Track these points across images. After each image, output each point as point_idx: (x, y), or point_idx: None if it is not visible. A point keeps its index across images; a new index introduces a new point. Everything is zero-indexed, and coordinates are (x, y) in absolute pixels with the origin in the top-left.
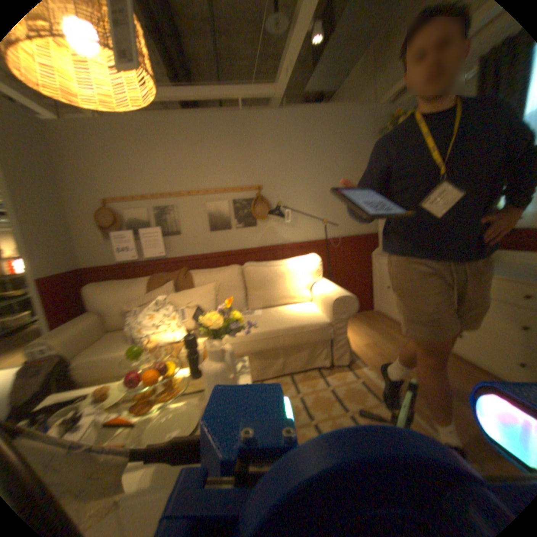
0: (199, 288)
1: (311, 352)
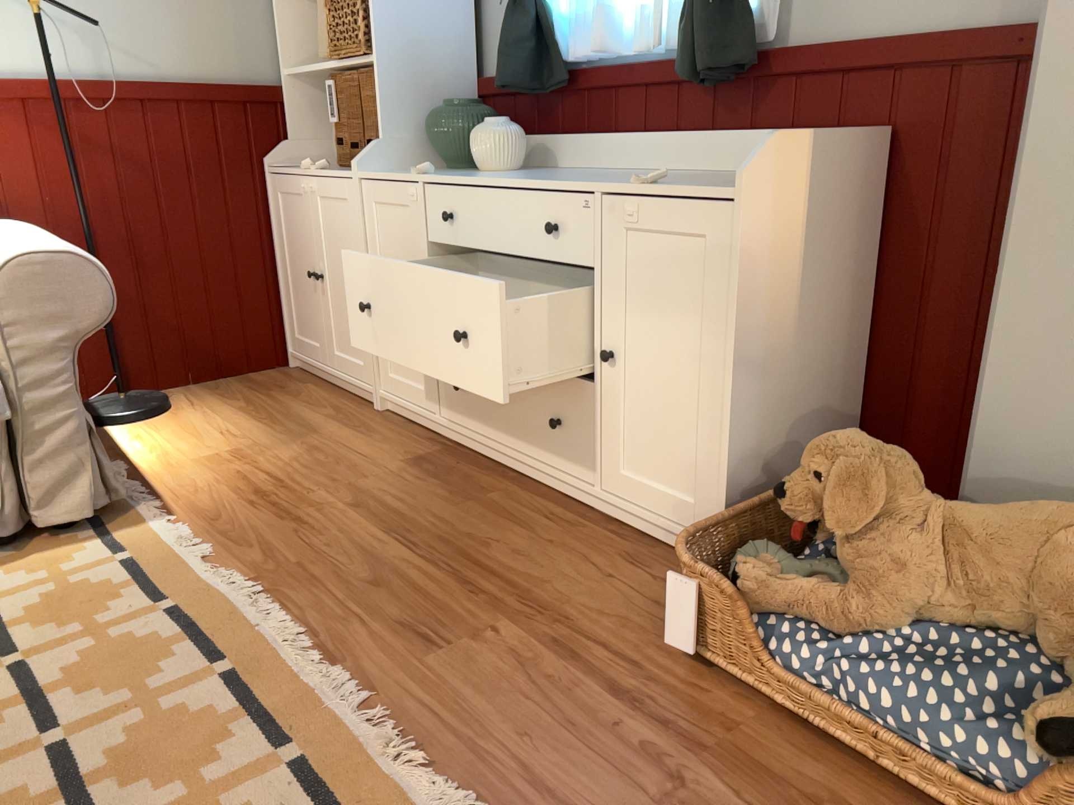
0: None
1: None
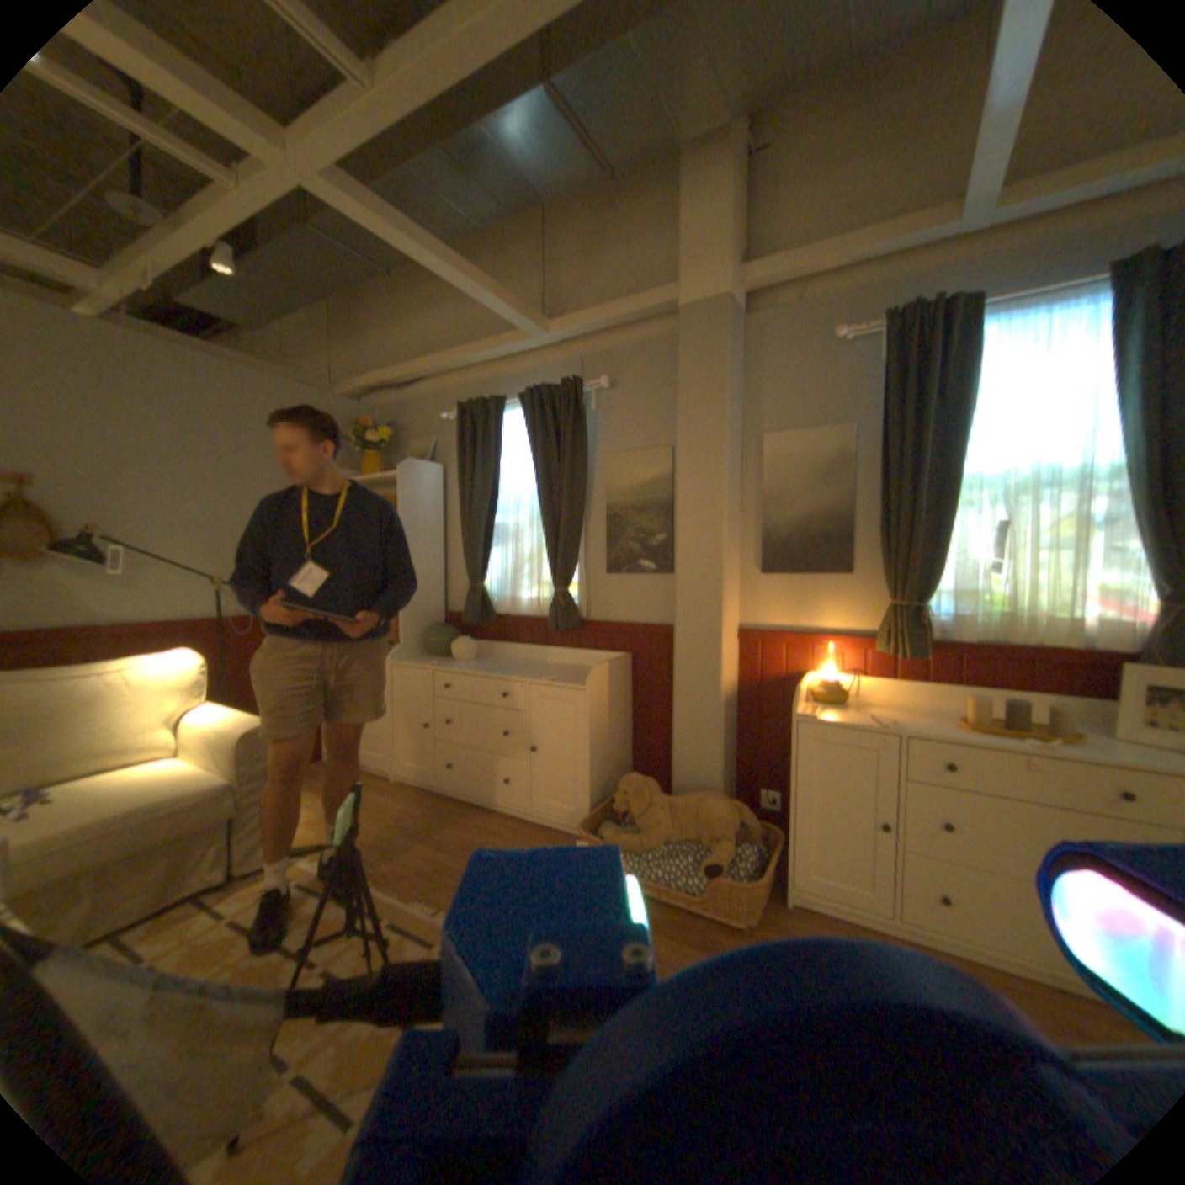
0: None
1: (171, 867)
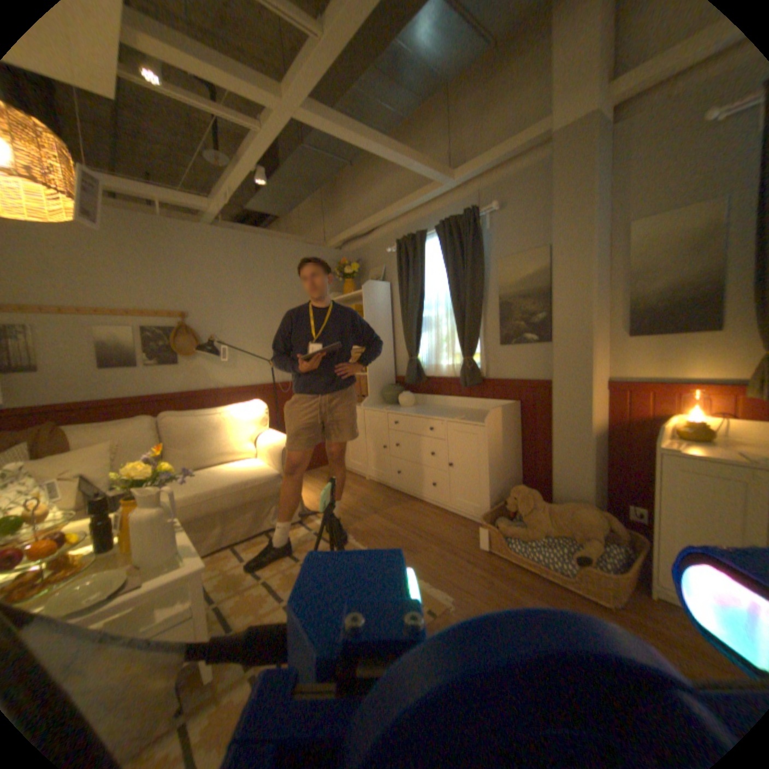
0: (80, 452)
1: (255, 515)
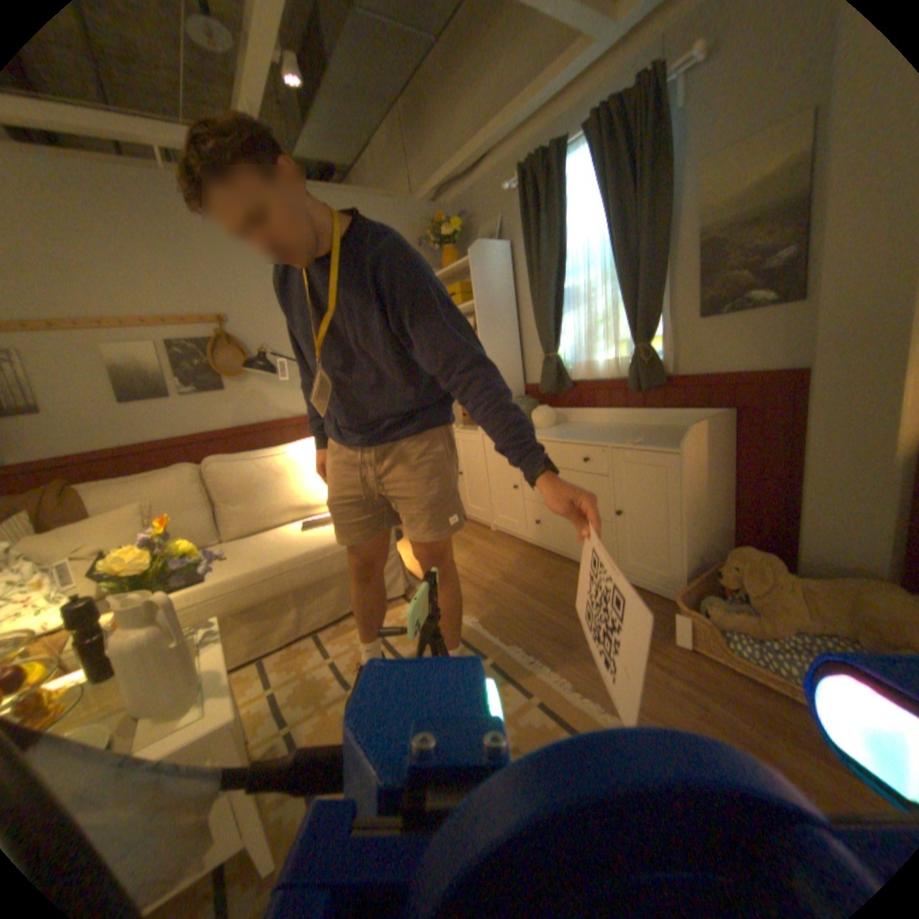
0: (100, 519)
1: (342, 590)
